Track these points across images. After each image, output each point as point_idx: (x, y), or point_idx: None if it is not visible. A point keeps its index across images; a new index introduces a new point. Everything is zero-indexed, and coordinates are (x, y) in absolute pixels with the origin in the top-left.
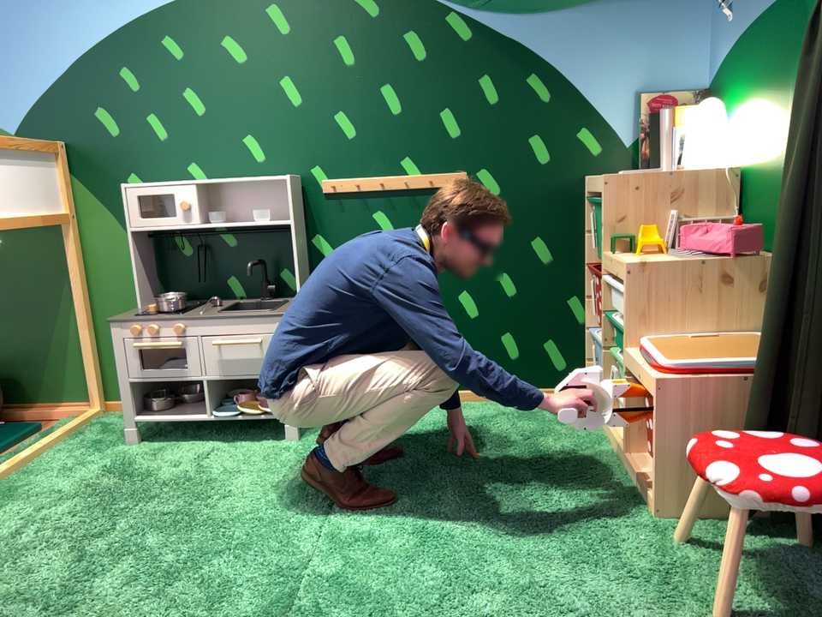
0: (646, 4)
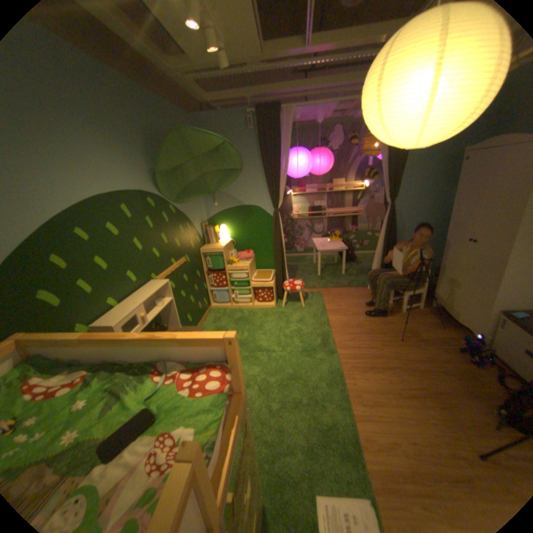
0: (197, 200)
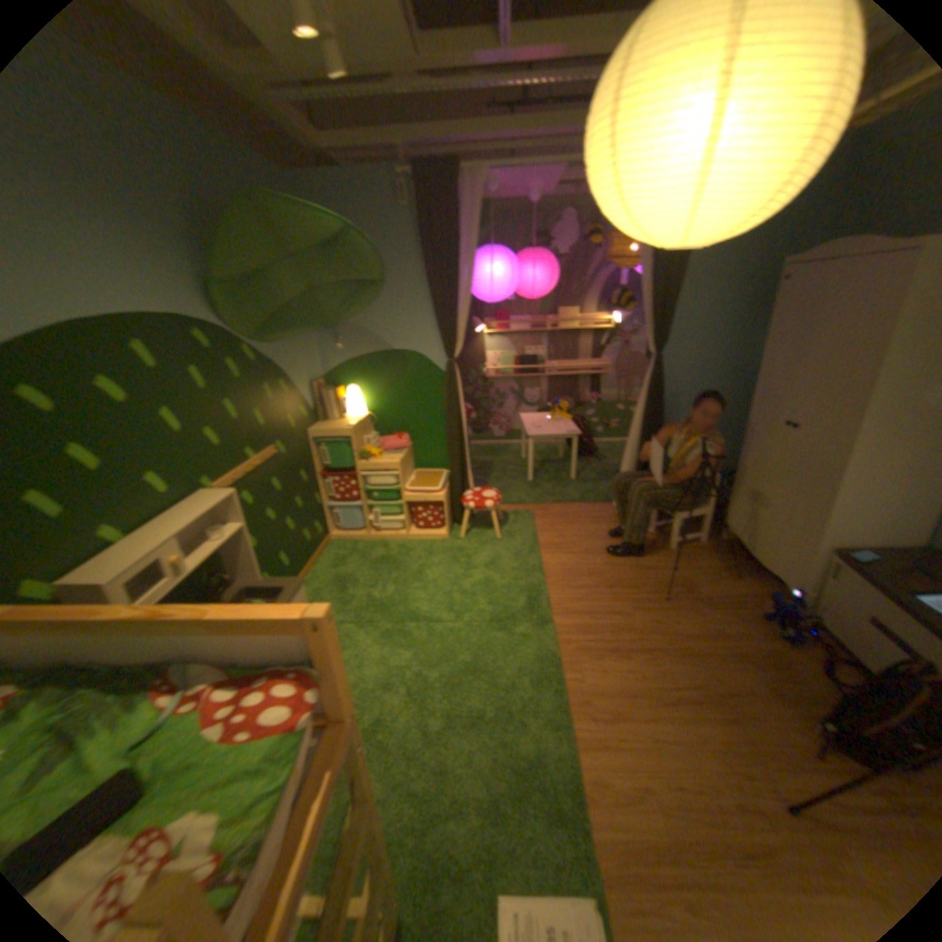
0: (300, 338)
